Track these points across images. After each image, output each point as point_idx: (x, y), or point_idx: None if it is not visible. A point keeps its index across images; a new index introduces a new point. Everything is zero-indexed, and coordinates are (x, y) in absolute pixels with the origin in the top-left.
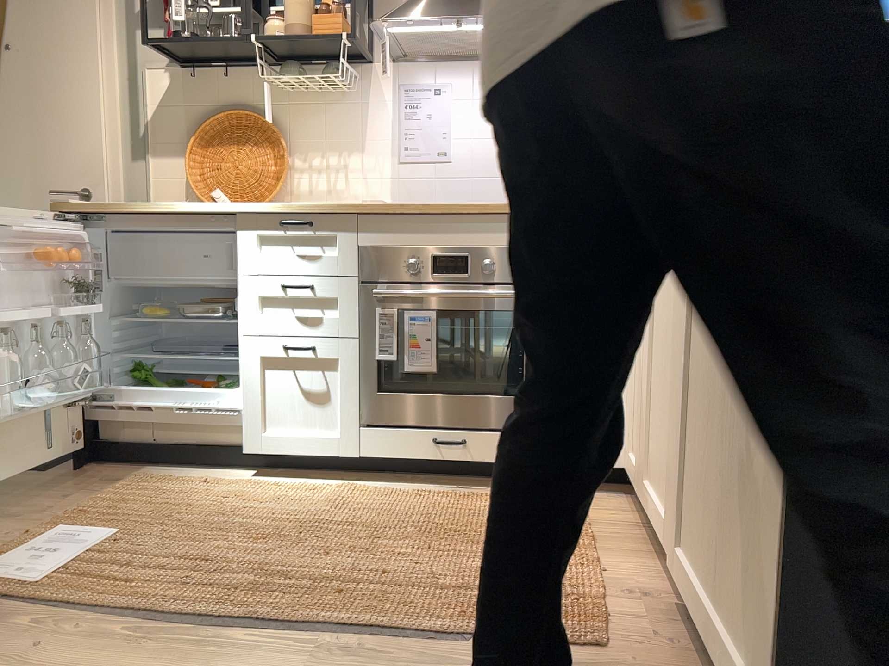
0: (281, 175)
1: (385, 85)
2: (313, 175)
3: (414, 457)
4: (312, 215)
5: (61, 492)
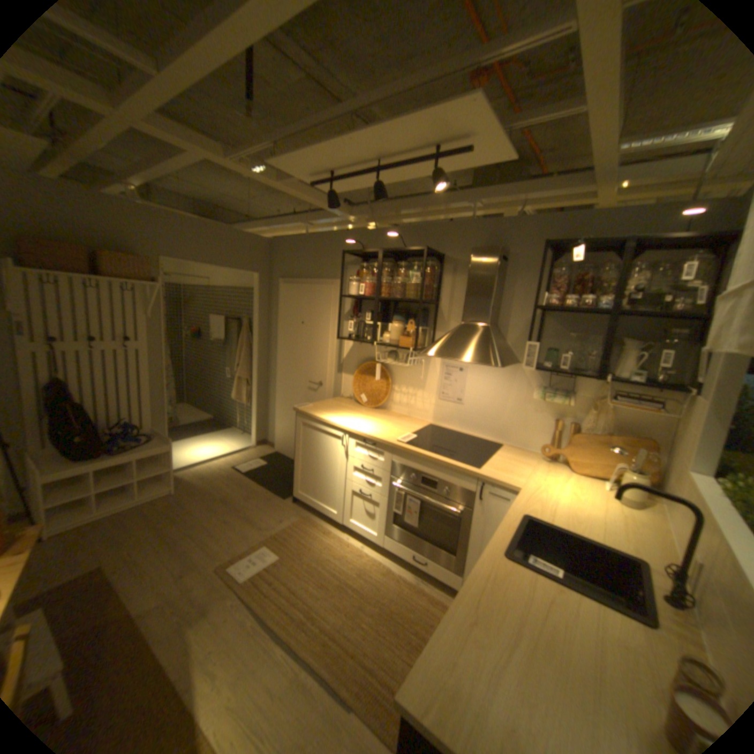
0: (387, 394)
1: (437, 361)
2: (401, 395)
3: (404, 558)
4: (375, 441)
5: (281, 517)
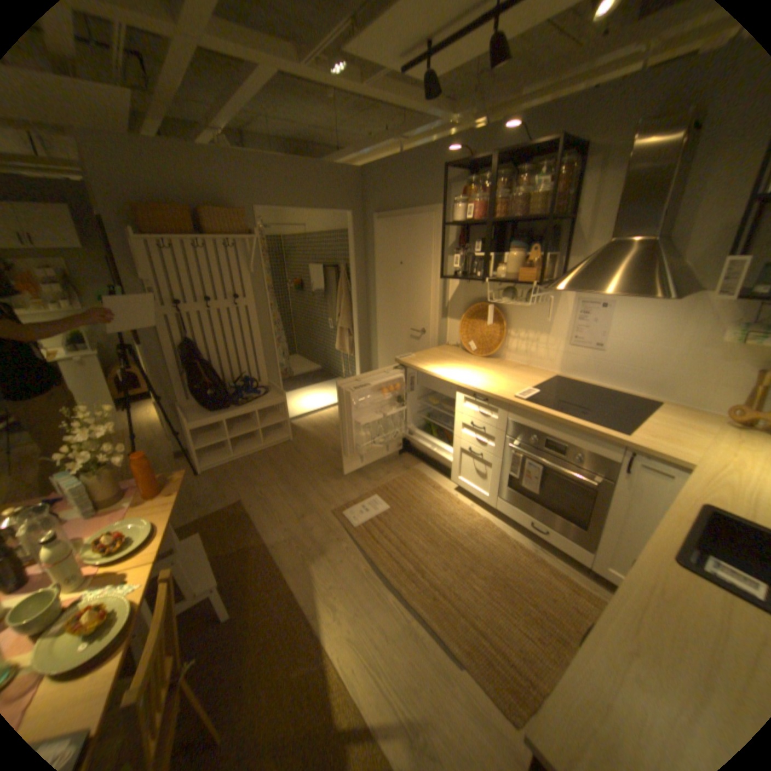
0: (502, 340)
1: (570, 296)
2: (520, 341)
3: (521, 523)
4: (488, 396)
5: (389, 467)
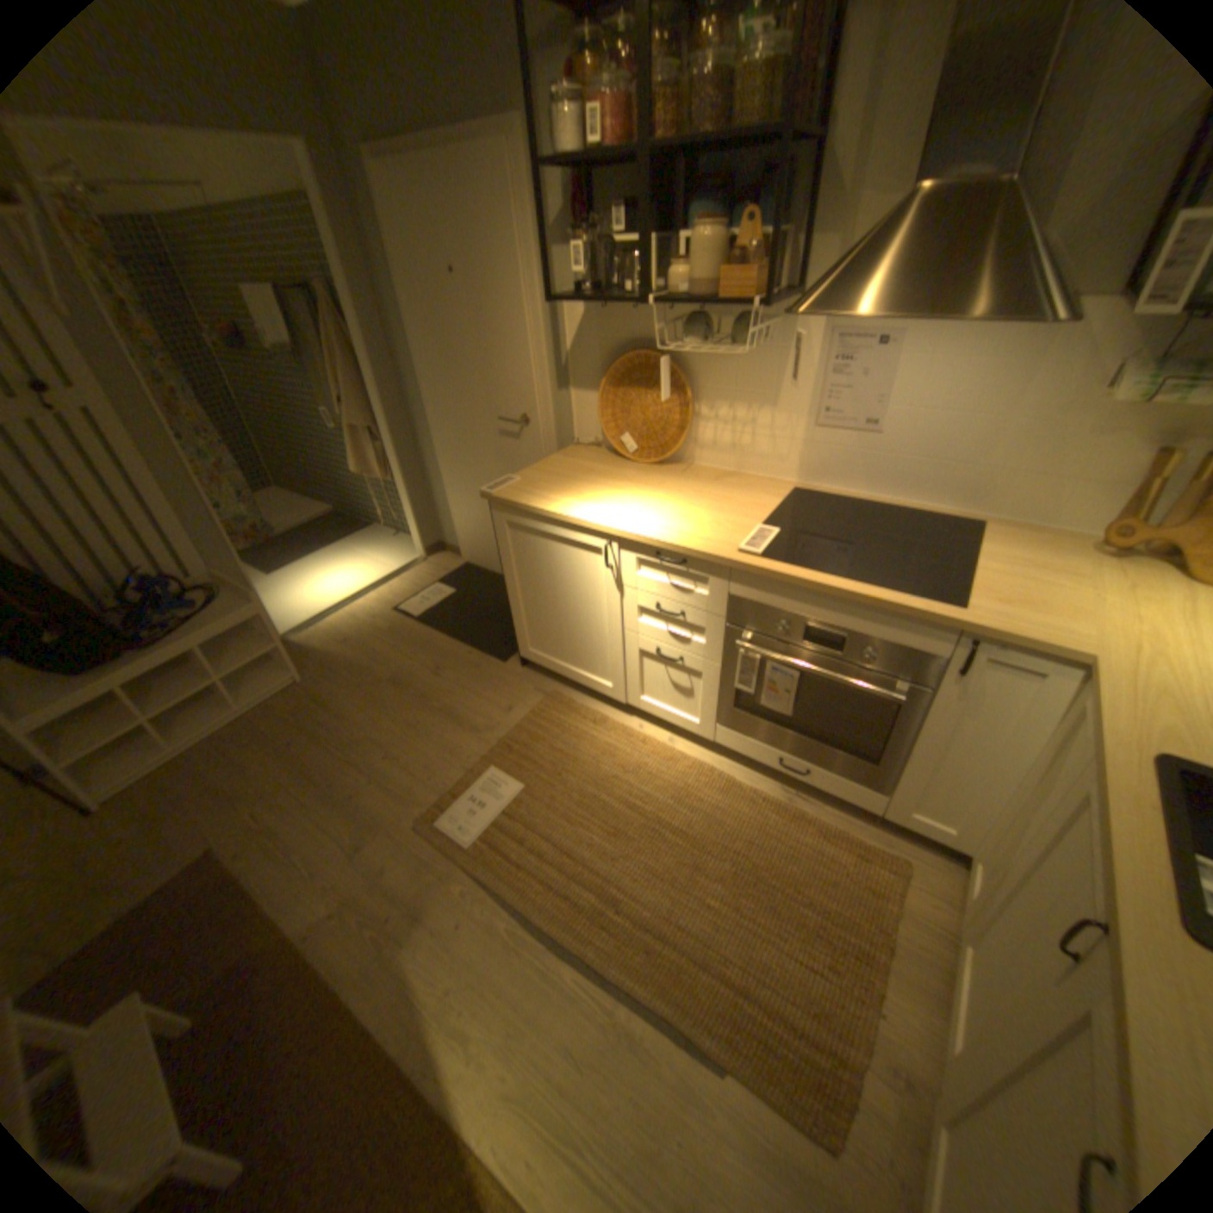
0: (686, 428)
1: (815, 326)
2: (720, 425)
3: (759, 760)
4: (686, 555)
5: (508, 698)
